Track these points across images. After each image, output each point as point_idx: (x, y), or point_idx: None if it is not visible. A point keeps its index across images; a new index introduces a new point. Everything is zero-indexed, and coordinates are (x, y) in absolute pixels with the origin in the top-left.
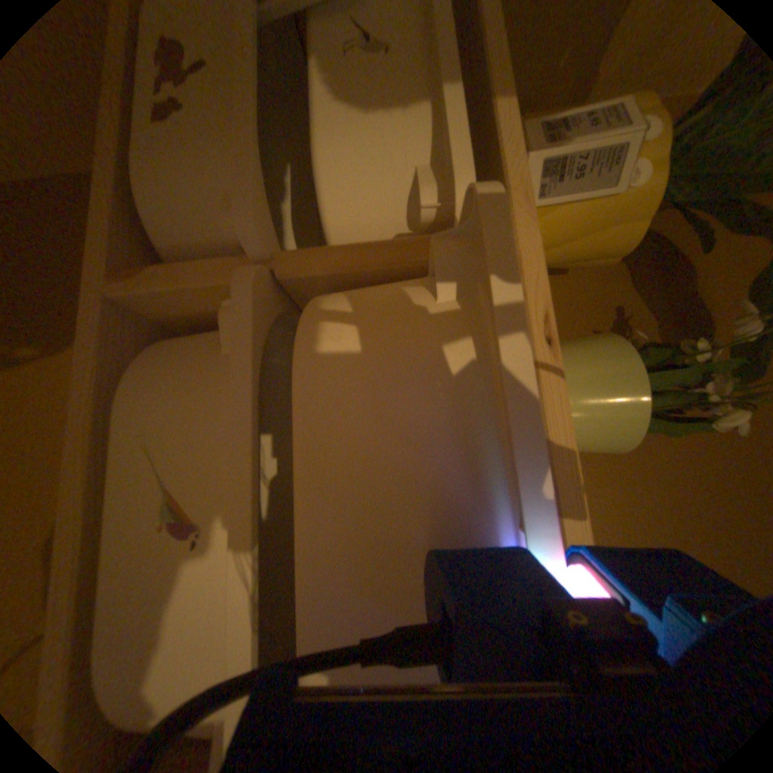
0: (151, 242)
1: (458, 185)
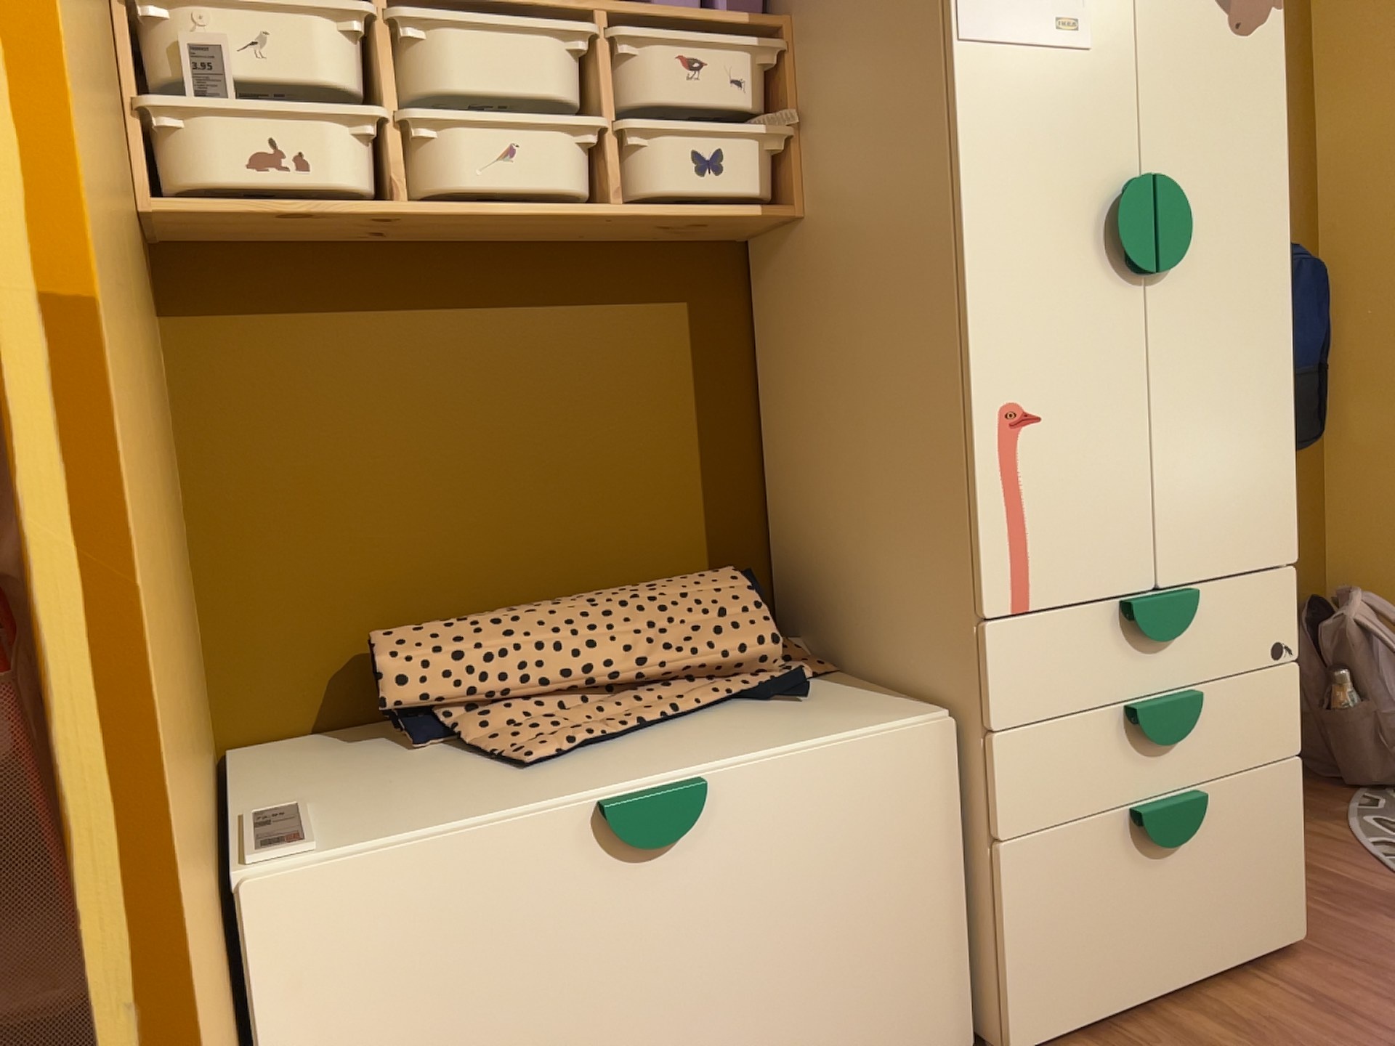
0: (360, 194)
1: (352, 9)
